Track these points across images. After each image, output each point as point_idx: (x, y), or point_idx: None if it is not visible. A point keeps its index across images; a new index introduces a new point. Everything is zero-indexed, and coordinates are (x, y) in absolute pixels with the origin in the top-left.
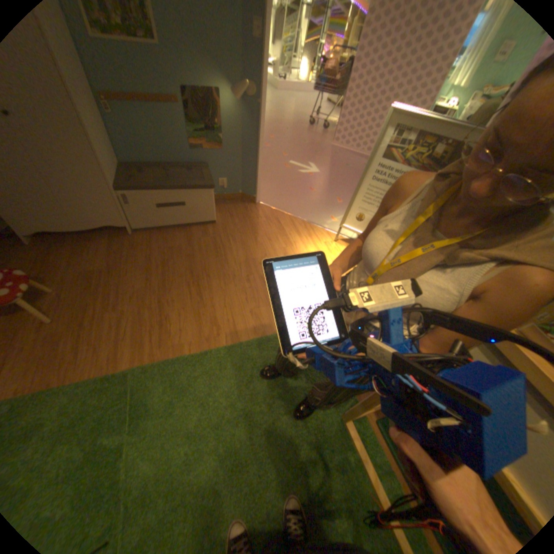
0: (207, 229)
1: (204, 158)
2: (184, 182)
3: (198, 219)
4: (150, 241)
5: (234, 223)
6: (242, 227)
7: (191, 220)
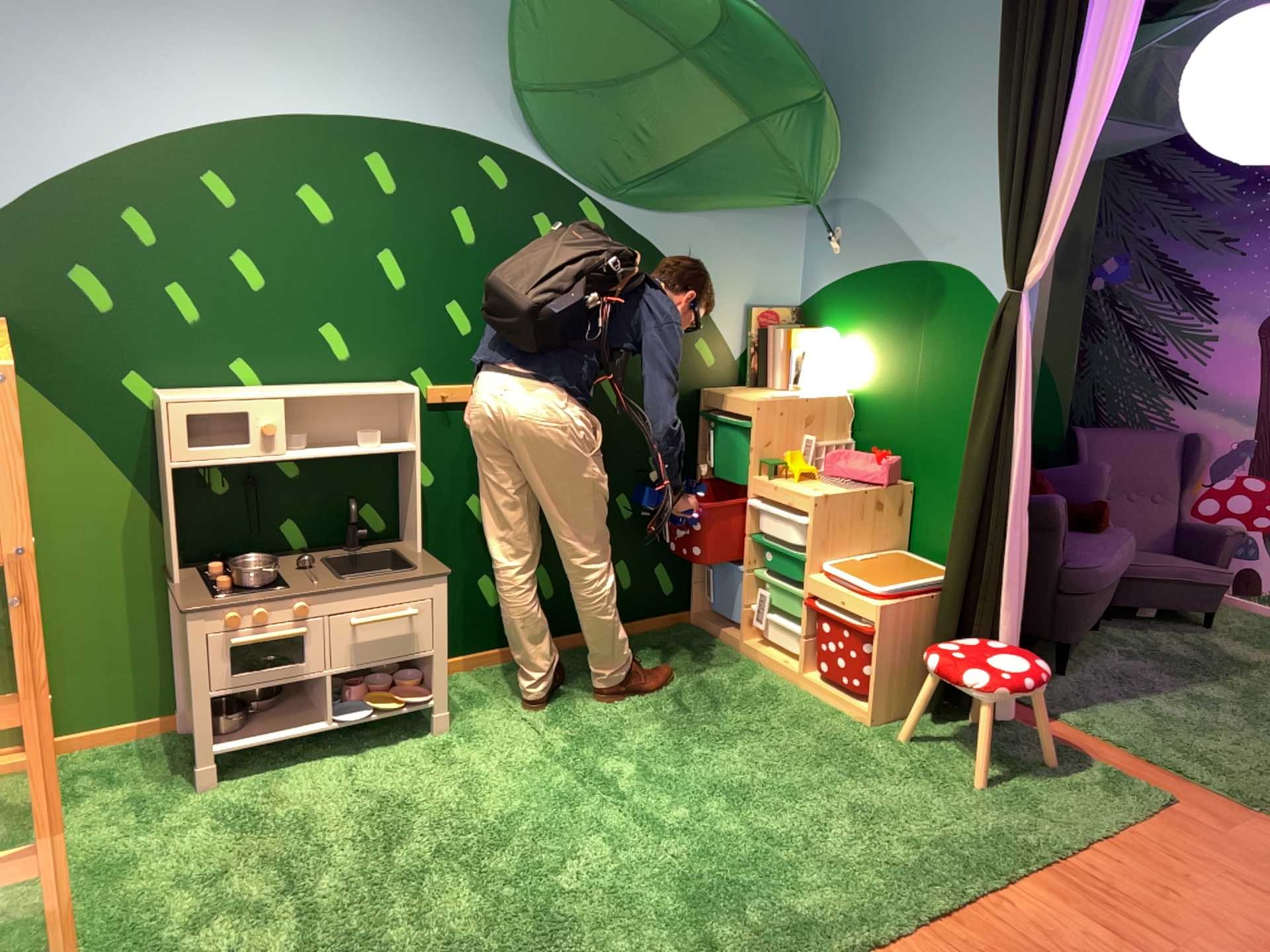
0: None
1: None
2: None
3: None
4: None
5: None
6: None
7: None
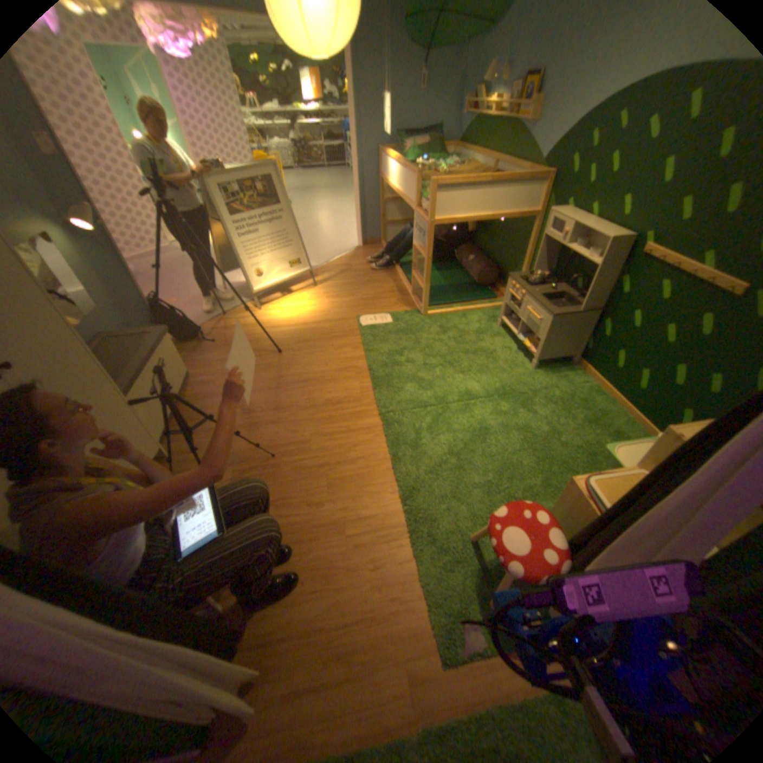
0: (199, 381)
1: (90, 332)
2: (145, 346)
3: (180, 382)
4: (193, 432)
5: (199, 360)
6: (210, 354)
7: (177, 388)
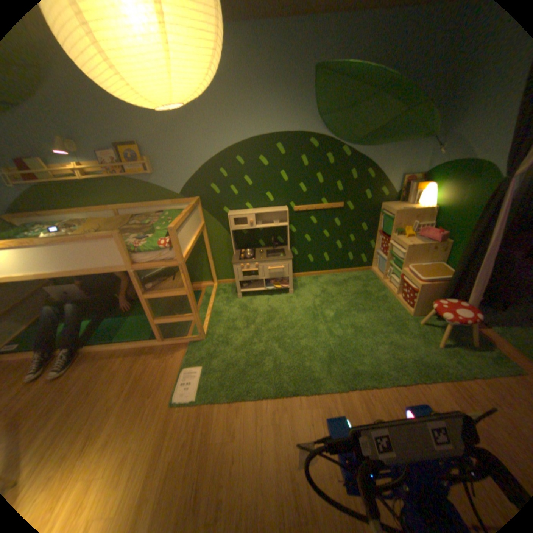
0: None
1: None
2: None
3: None
4: None
5: None
6: None
7: None
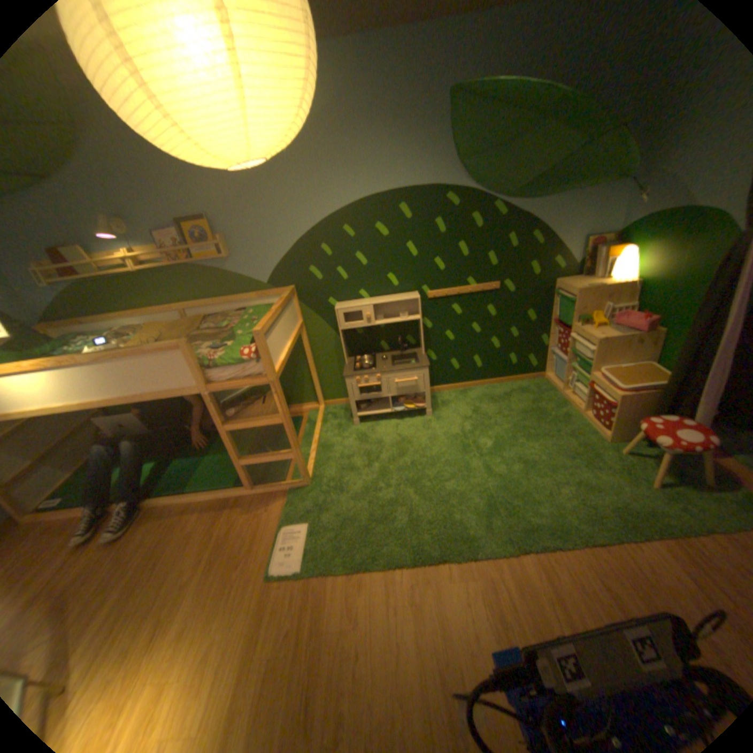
0: None
1: None
2: None
3: None
4: None
5: None
6: None
7: None
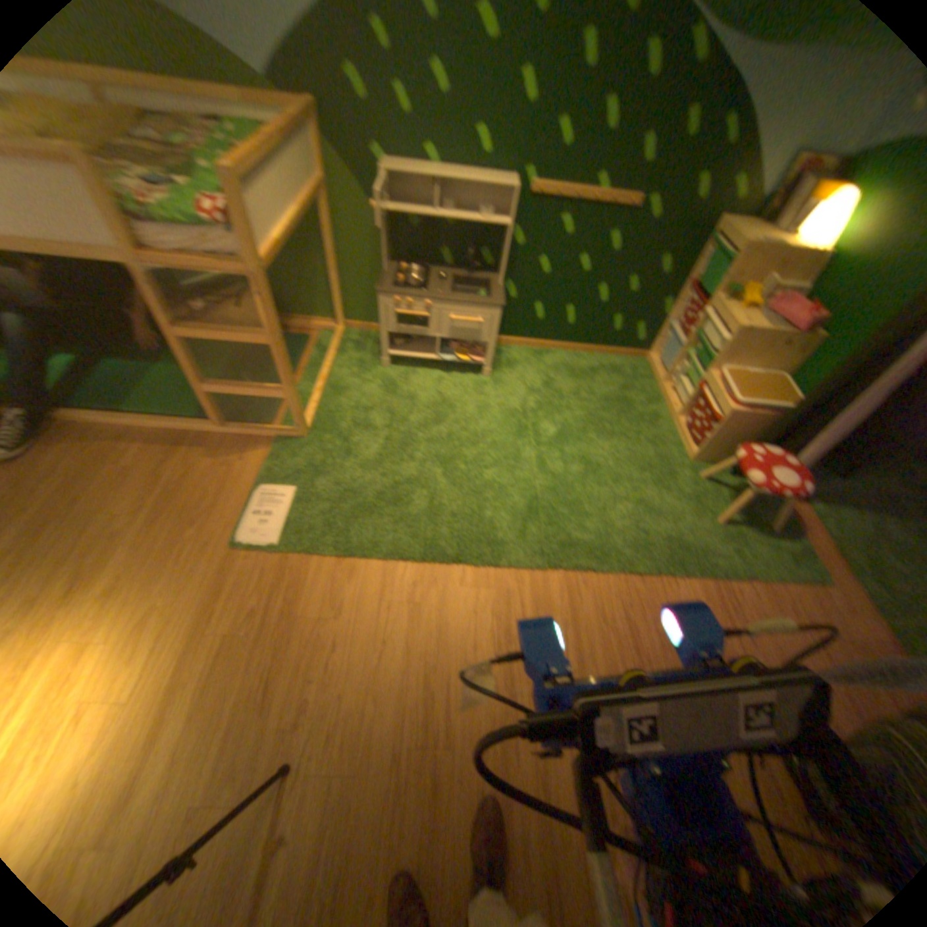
0: None
1: None
2: None
3: None
4: None
5: None
6: None
7: None
